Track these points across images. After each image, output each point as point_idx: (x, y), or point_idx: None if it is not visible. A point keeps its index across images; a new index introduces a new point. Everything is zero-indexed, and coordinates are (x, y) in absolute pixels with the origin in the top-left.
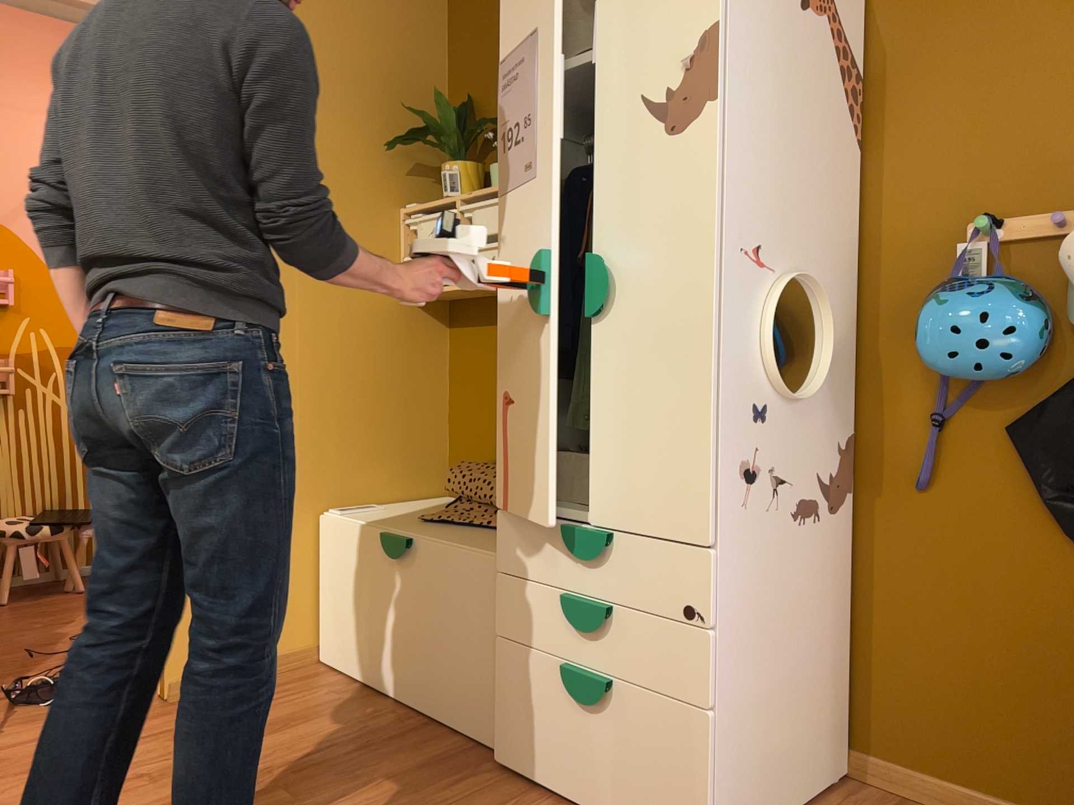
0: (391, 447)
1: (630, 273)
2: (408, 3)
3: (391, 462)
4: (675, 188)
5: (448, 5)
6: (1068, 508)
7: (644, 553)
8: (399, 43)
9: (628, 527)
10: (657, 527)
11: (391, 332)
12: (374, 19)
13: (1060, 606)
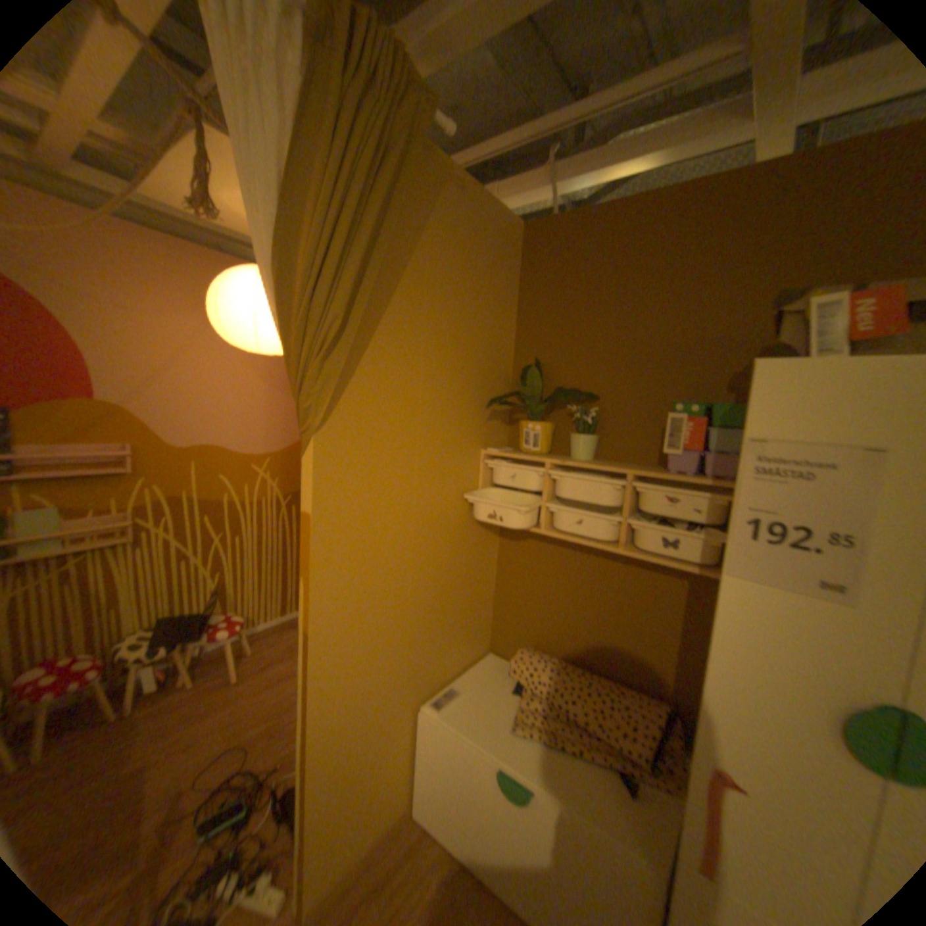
0: (463, 633)
1: None
2: (497, 276)
3: (462, 643)
4: None
5: (519, 276)
6: None
7: None
8: (489, 311)
9: None
10: None
11: (468, 547)
12: (475, 291)
13: None
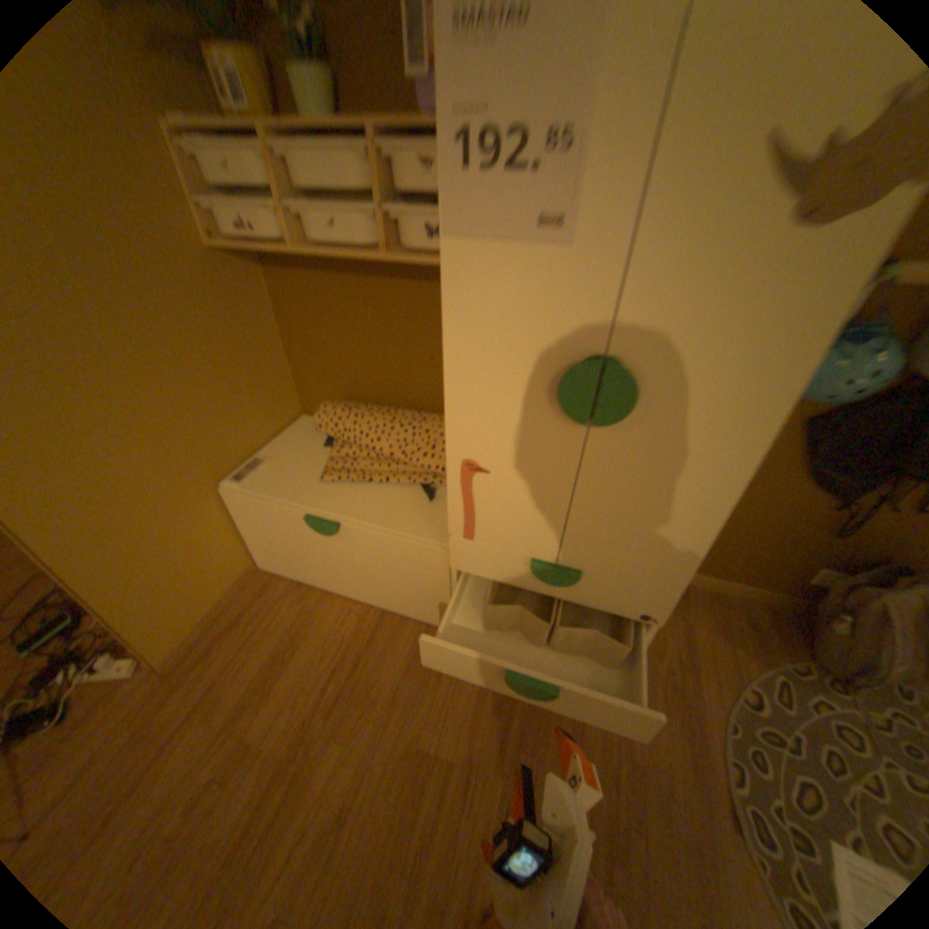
0: (251, 400)
1: (662, 391)
2: None
3: (255, 411)
4: (773, 307)
5: None
6: (827, 472)
7: (611, 585)
8: None
9: (599, 571)
10: (630, 577)
11: (210, 291)
12: None
13: (785, 509)
